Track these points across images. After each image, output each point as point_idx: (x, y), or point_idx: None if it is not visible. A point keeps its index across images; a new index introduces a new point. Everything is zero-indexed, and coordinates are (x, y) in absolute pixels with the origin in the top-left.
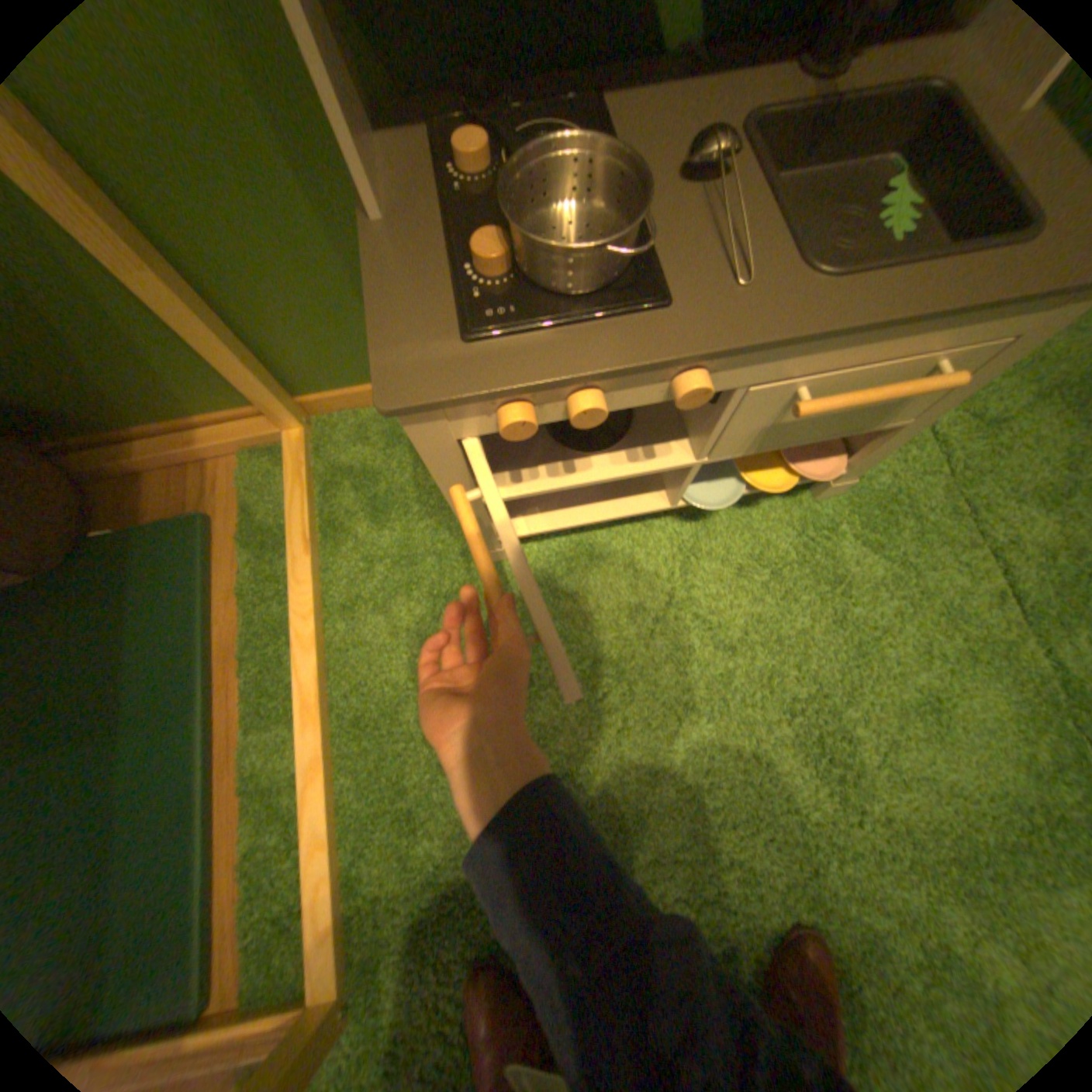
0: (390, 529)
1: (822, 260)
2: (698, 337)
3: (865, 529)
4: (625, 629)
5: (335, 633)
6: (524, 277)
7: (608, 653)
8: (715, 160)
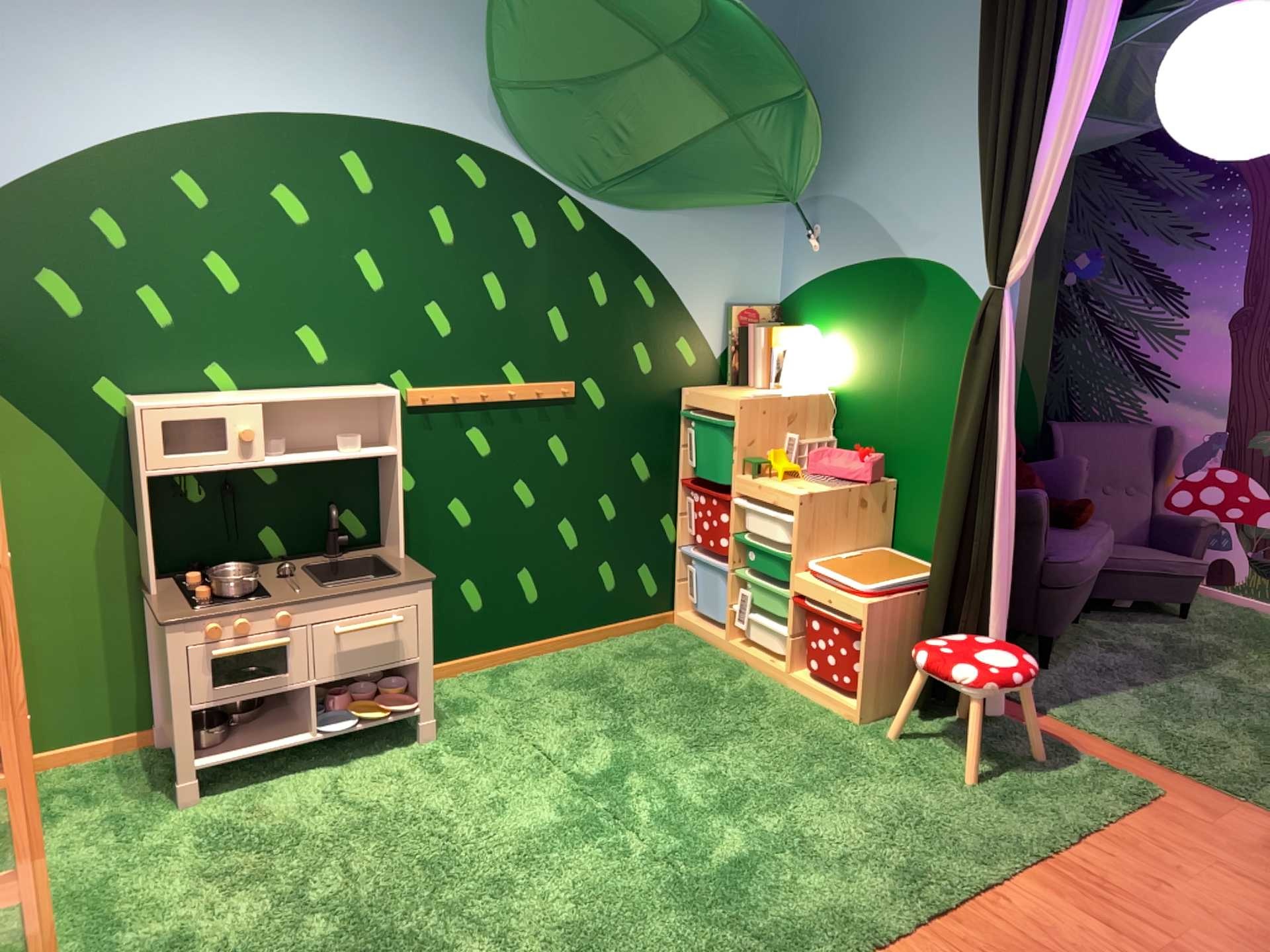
0: (100, 809)
1: (324, 585)
2: (279, 601)
3: (454, 750)
4: (291, 817)
5: (50, 861)
6: (214, 595)
7: (279, 829)
8: (289, 574)
